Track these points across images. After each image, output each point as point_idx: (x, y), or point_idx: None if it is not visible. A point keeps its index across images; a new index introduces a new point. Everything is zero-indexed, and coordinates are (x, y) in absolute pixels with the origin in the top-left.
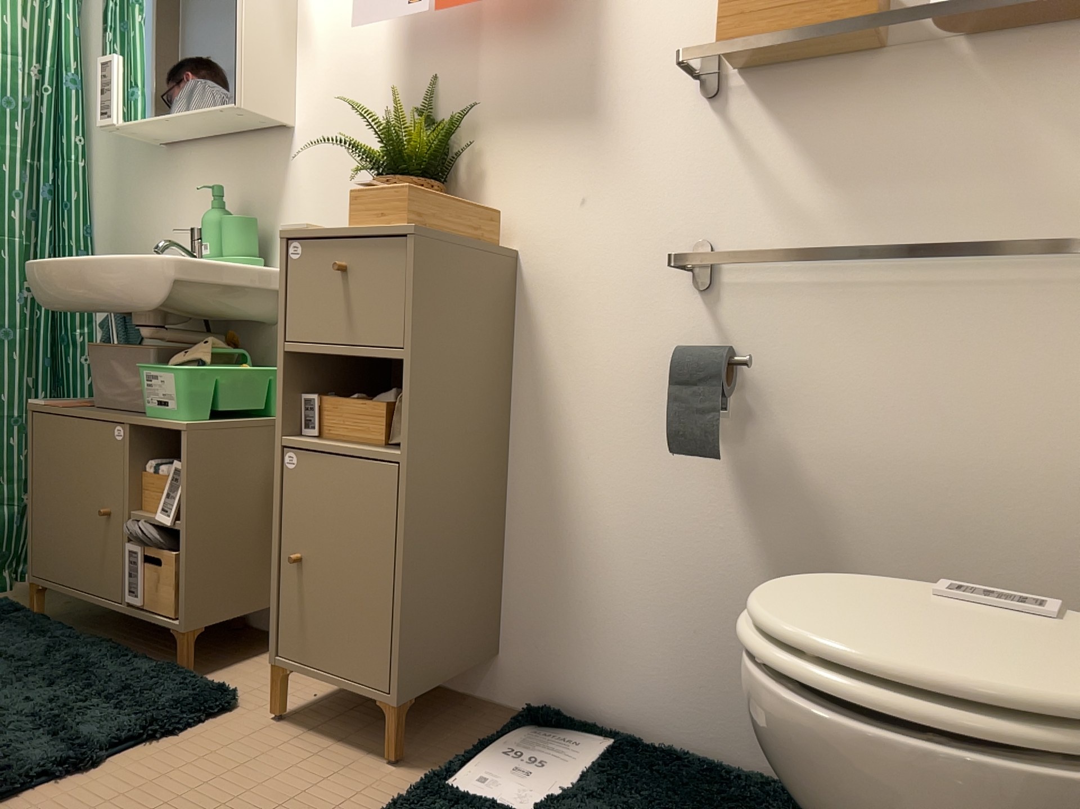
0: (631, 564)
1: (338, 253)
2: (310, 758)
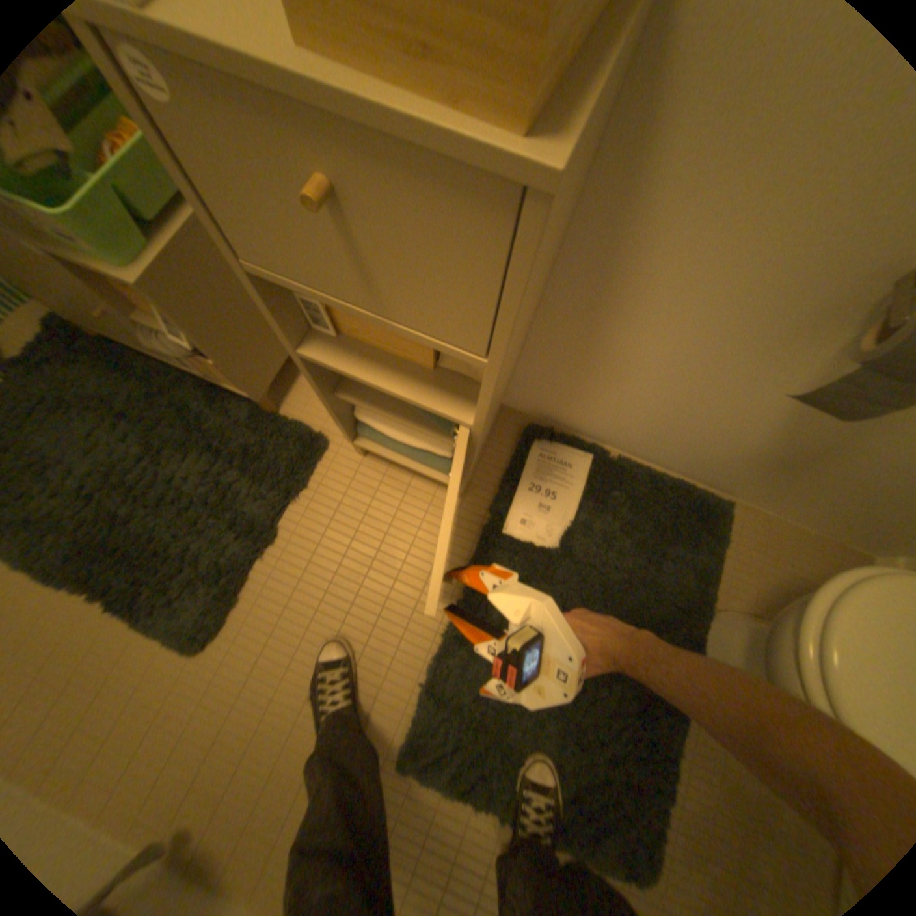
0: (653, 386)
1: (298, 133)
2: (405, 497)
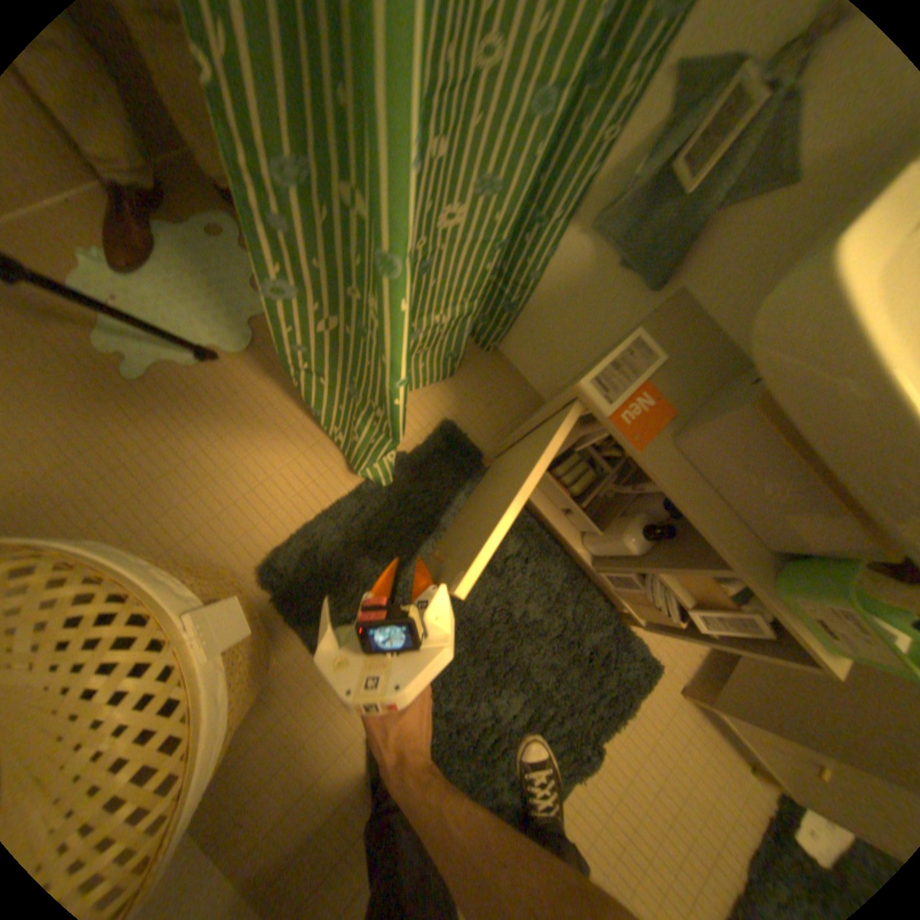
0: None
1: None
2: (715, 761)
